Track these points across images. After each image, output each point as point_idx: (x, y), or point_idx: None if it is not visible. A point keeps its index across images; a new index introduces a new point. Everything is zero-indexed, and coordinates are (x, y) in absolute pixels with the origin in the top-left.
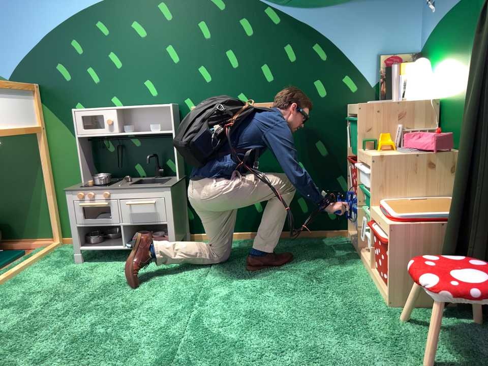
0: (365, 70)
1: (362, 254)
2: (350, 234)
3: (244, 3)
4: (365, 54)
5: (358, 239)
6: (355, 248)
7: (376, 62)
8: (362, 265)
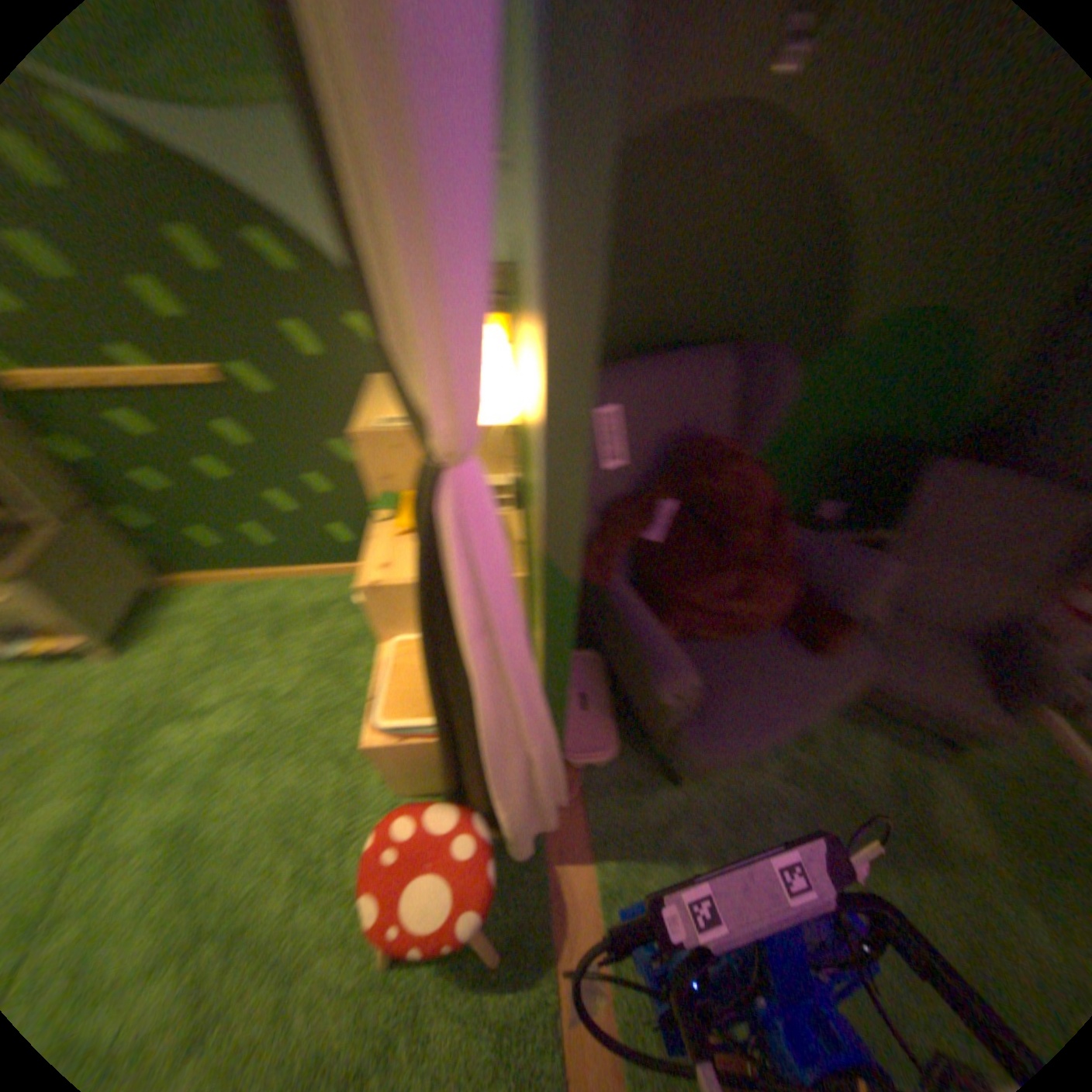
0: None
1: None
2: None
3: None
4: None
5: None
6: None
7: None
8: None
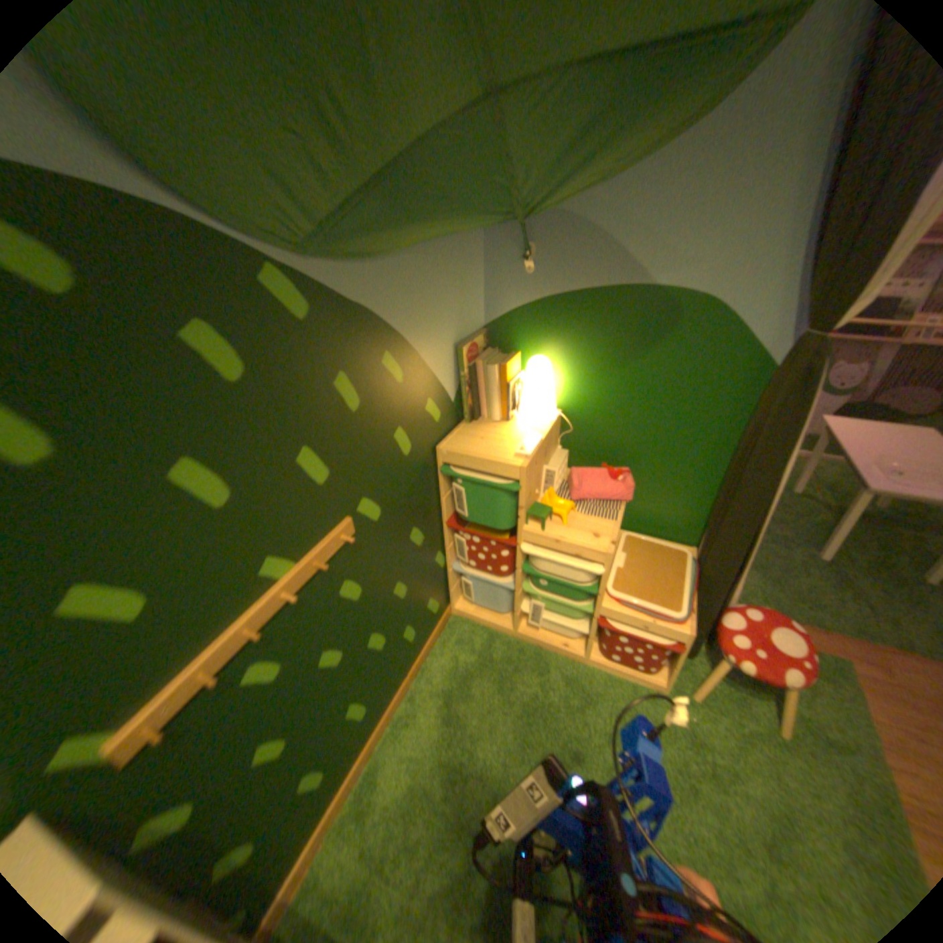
0: (447, 378)
1: (537, 639)
2: (463, 610)
3: (184, 252)
4: (446, 349)
5: (518, 623)
6: (498, 629)
7: (456, 358)
8: (552, 654)
